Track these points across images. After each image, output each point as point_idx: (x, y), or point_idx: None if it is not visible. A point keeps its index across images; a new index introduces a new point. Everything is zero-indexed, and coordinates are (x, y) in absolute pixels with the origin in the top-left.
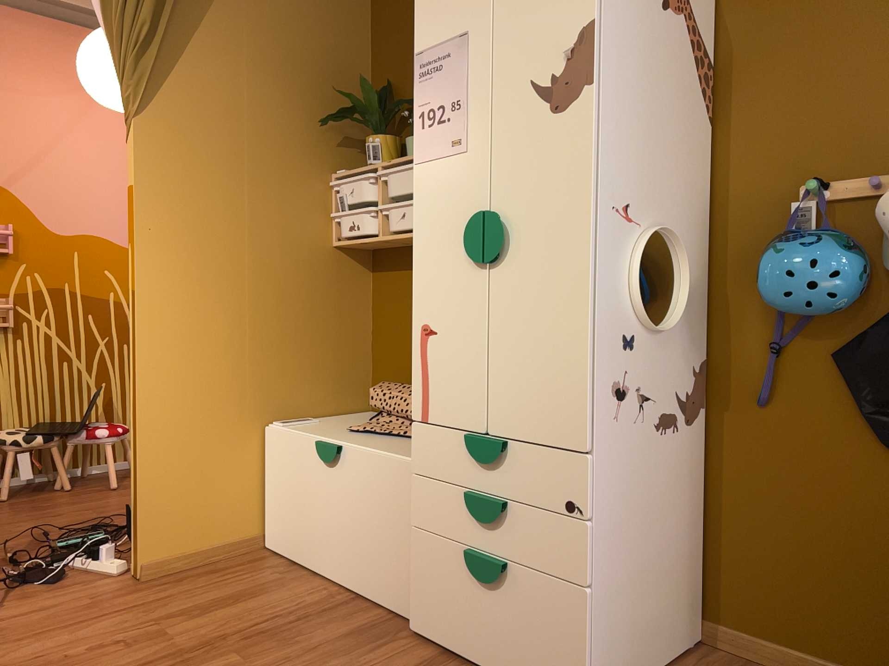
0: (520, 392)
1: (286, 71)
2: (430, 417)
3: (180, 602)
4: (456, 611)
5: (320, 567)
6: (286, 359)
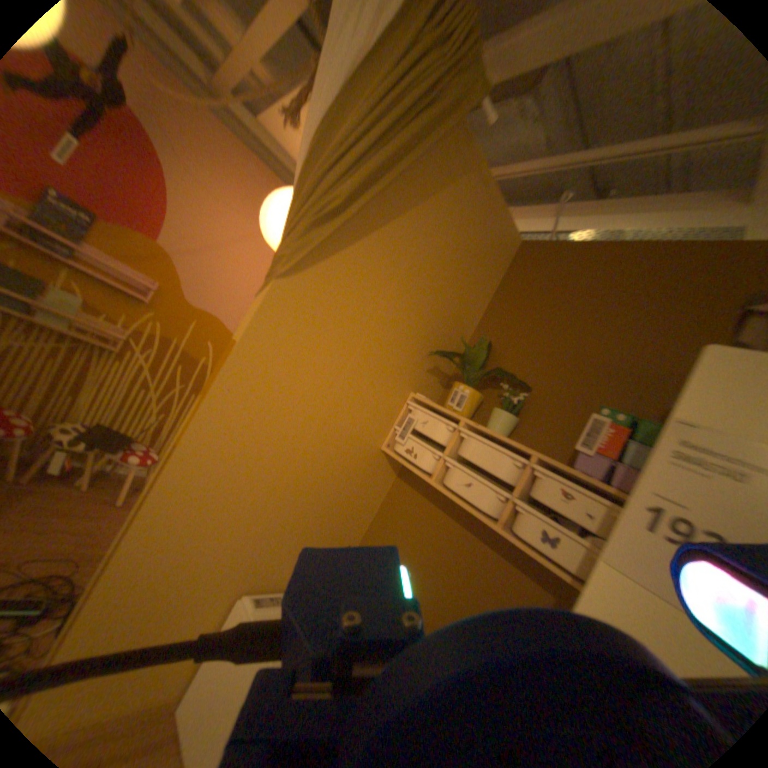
0: None
1: (424, 299)
2: None
3: None
4: None
5: None
6: (293, 540)
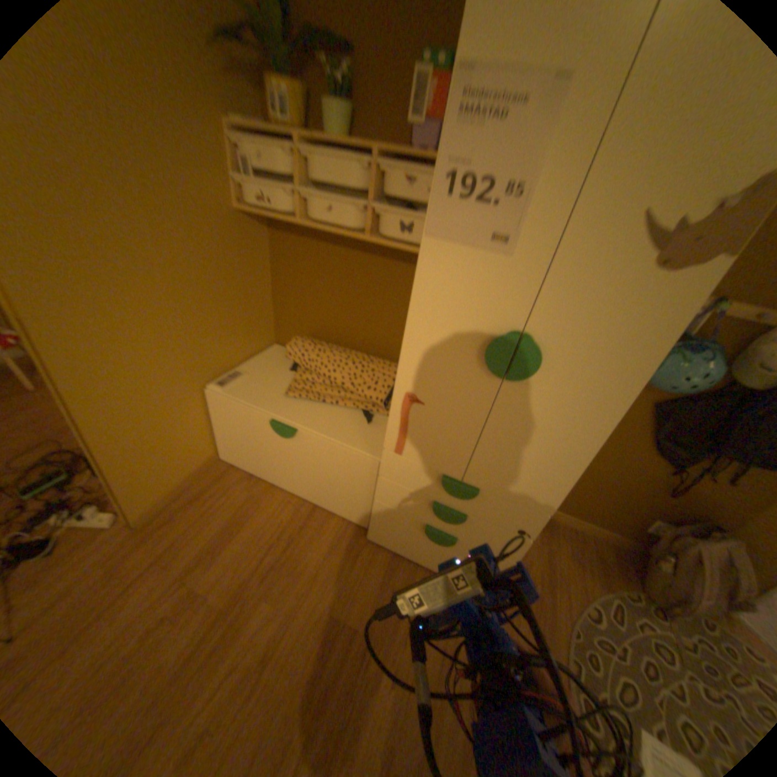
0: (503, 469)
1: None
2: (405, 452)
3: (188, 548)
4: (408, 542)
5: (279, 483)
6: (211, 330)
